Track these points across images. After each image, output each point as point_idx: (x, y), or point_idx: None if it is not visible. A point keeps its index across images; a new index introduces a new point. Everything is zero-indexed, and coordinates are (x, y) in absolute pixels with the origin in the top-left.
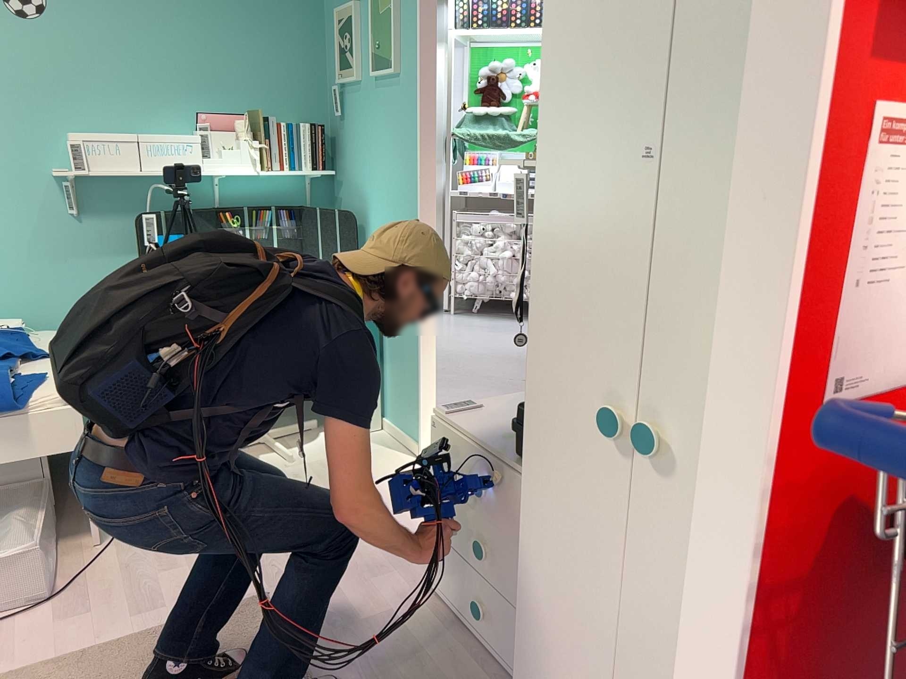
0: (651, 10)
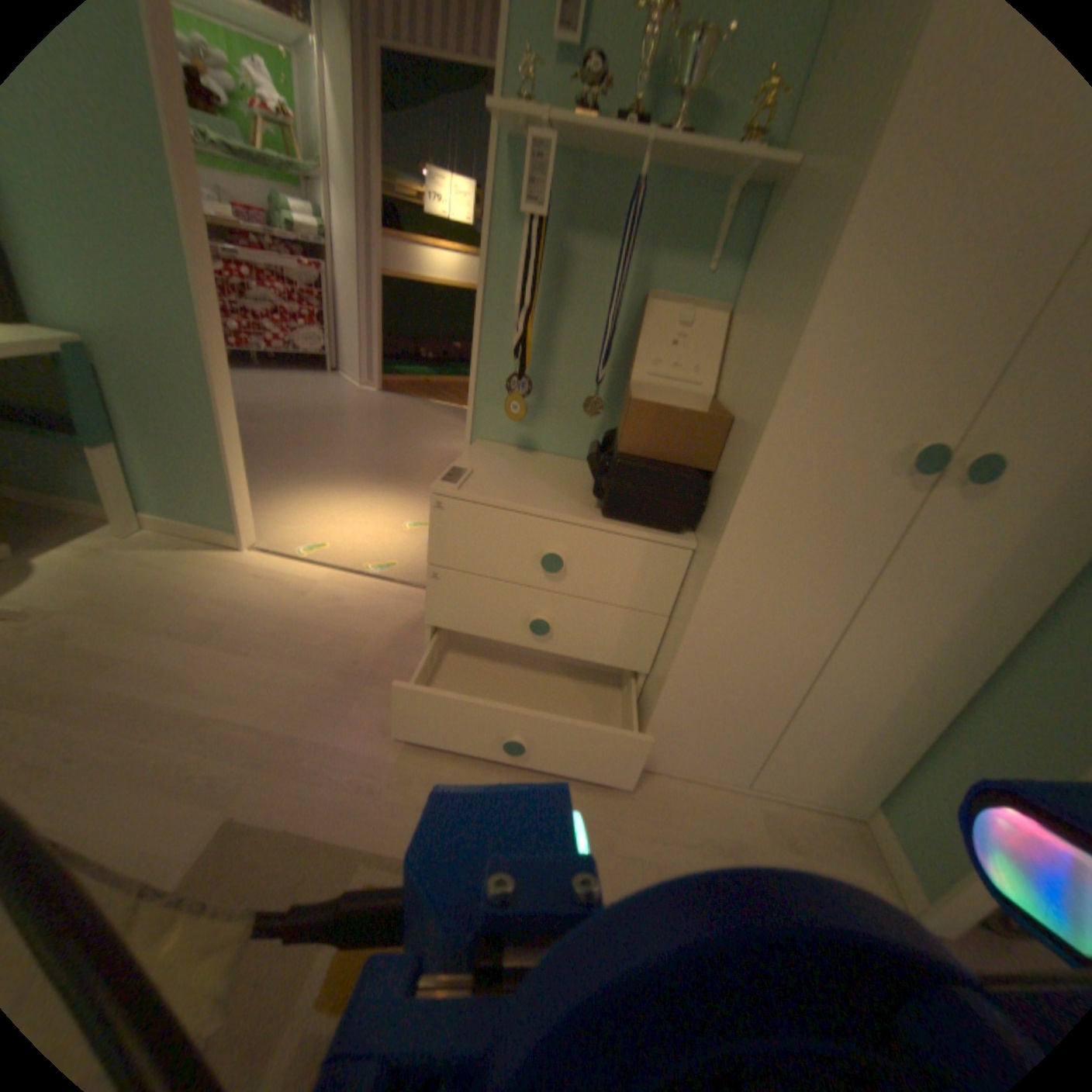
0: None
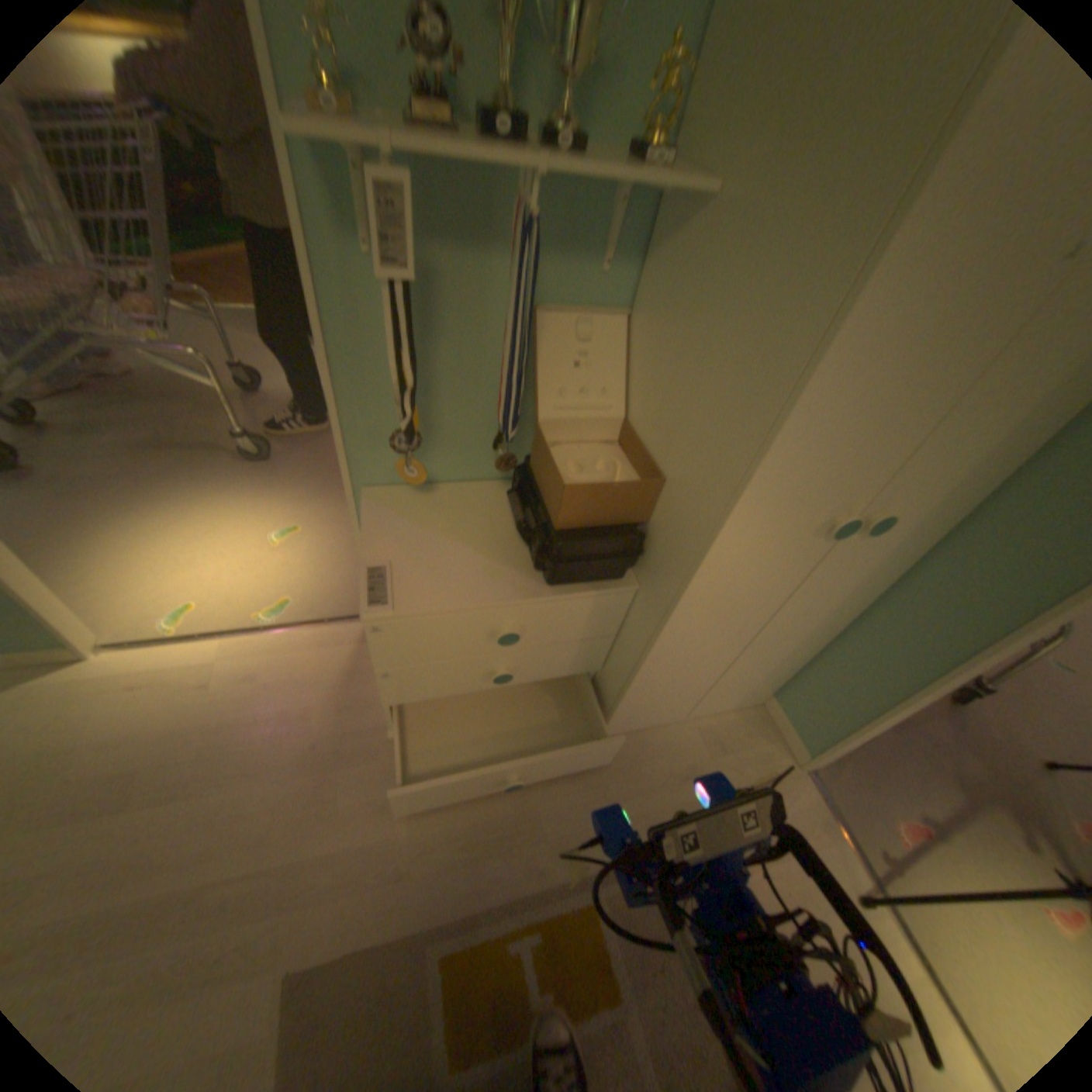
0: None
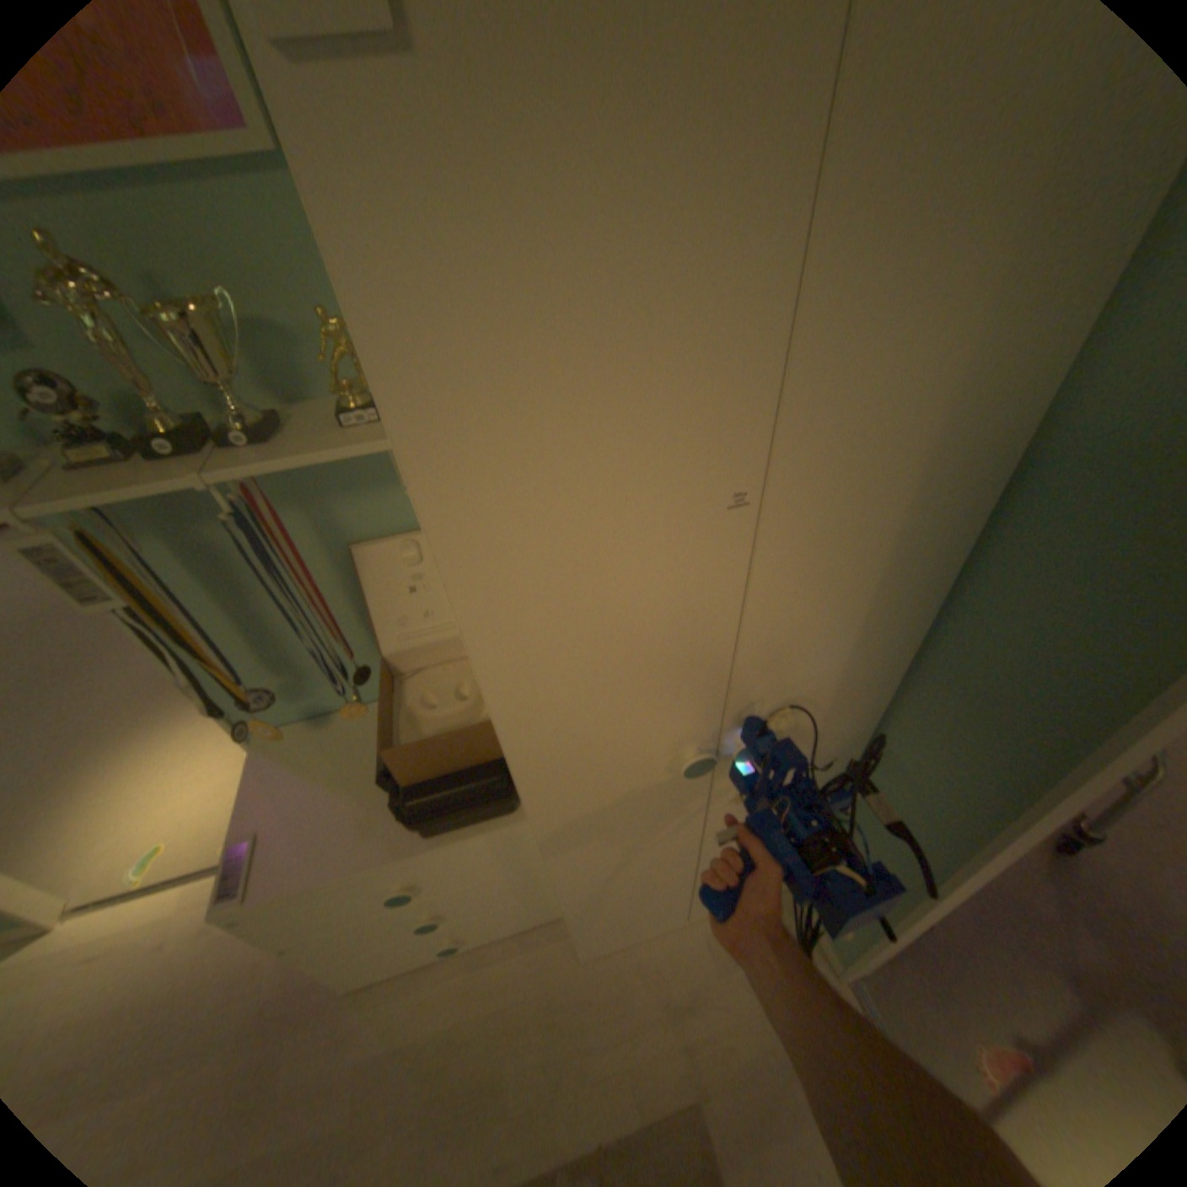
0: (754, 263)
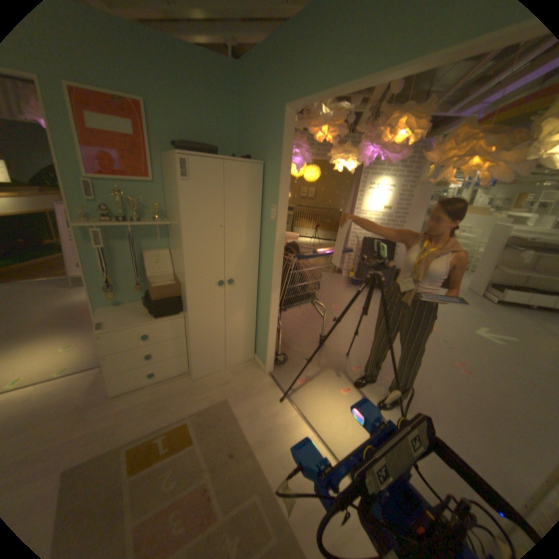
0: (217, 200)
